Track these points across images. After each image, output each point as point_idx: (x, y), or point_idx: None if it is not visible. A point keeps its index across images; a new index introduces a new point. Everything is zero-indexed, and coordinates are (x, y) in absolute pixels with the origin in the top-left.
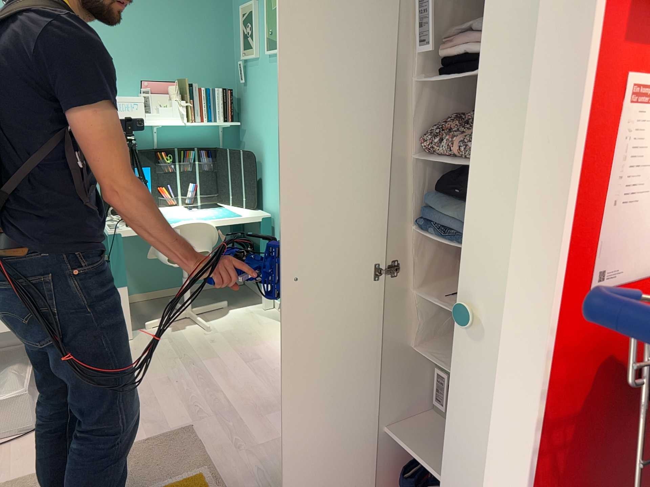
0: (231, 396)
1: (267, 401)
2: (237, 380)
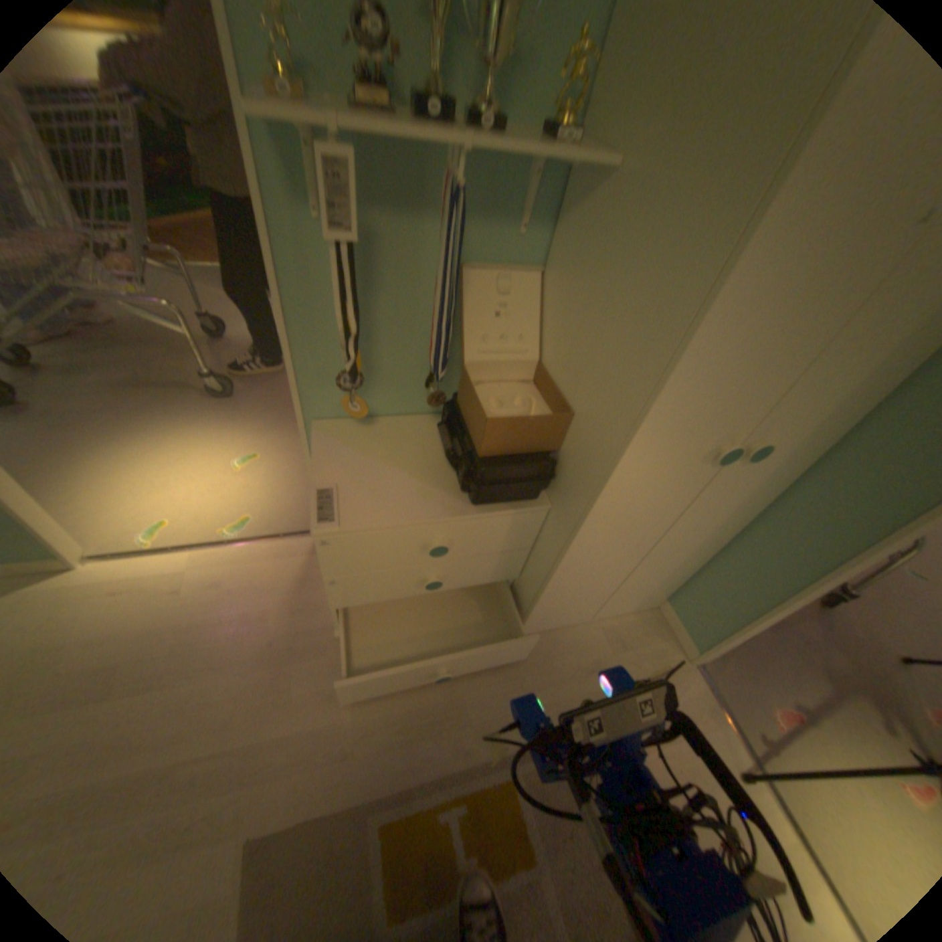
0: (199, 746)
1: (255, 684)
2: (154, 724)
